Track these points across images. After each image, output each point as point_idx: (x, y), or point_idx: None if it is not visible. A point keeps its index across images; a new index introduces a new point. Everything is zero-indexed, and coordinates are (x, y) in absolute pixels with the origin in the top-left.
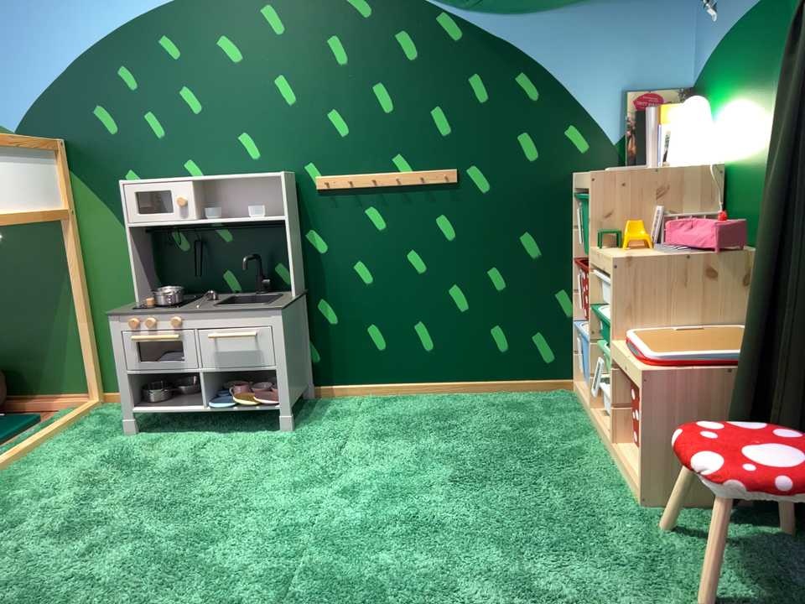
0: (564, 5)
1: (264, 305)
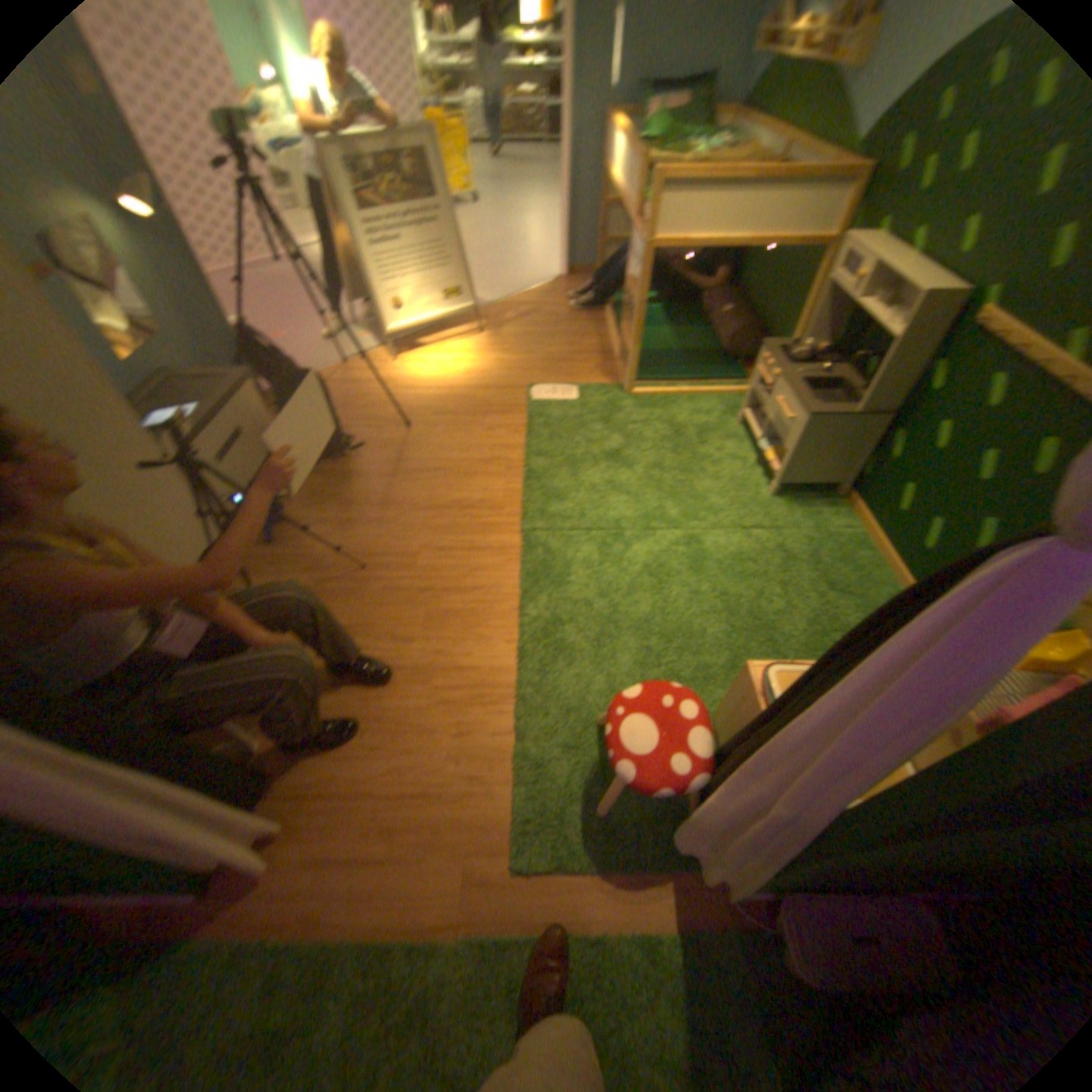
0: None
1: (810, 404)
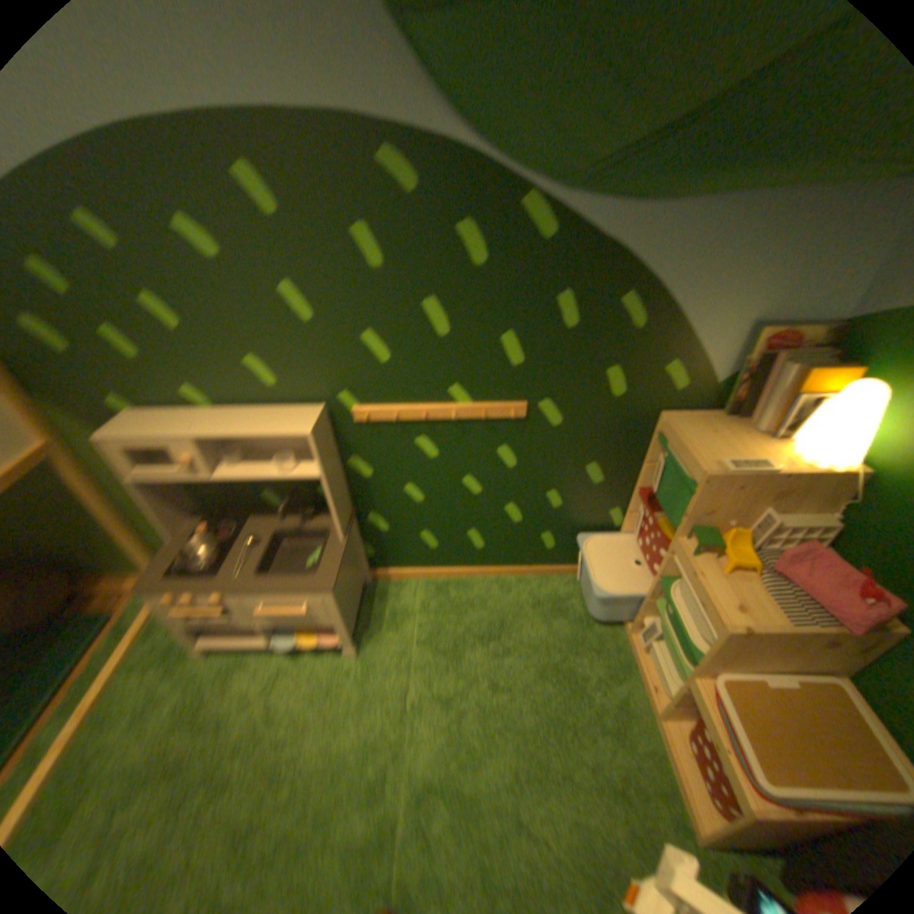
0: (730, 192)
1: (313, 578)
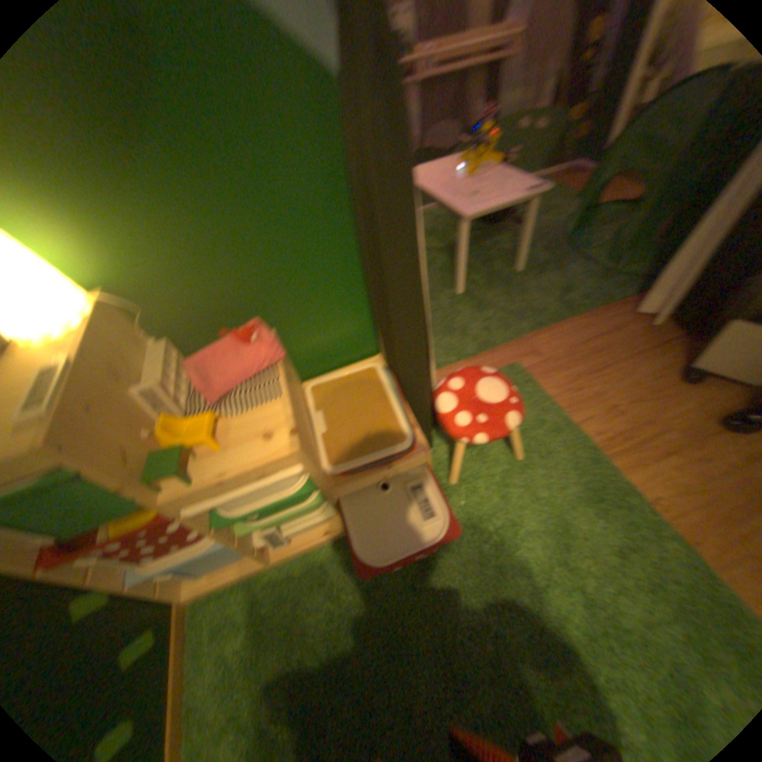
0: None
1: None
